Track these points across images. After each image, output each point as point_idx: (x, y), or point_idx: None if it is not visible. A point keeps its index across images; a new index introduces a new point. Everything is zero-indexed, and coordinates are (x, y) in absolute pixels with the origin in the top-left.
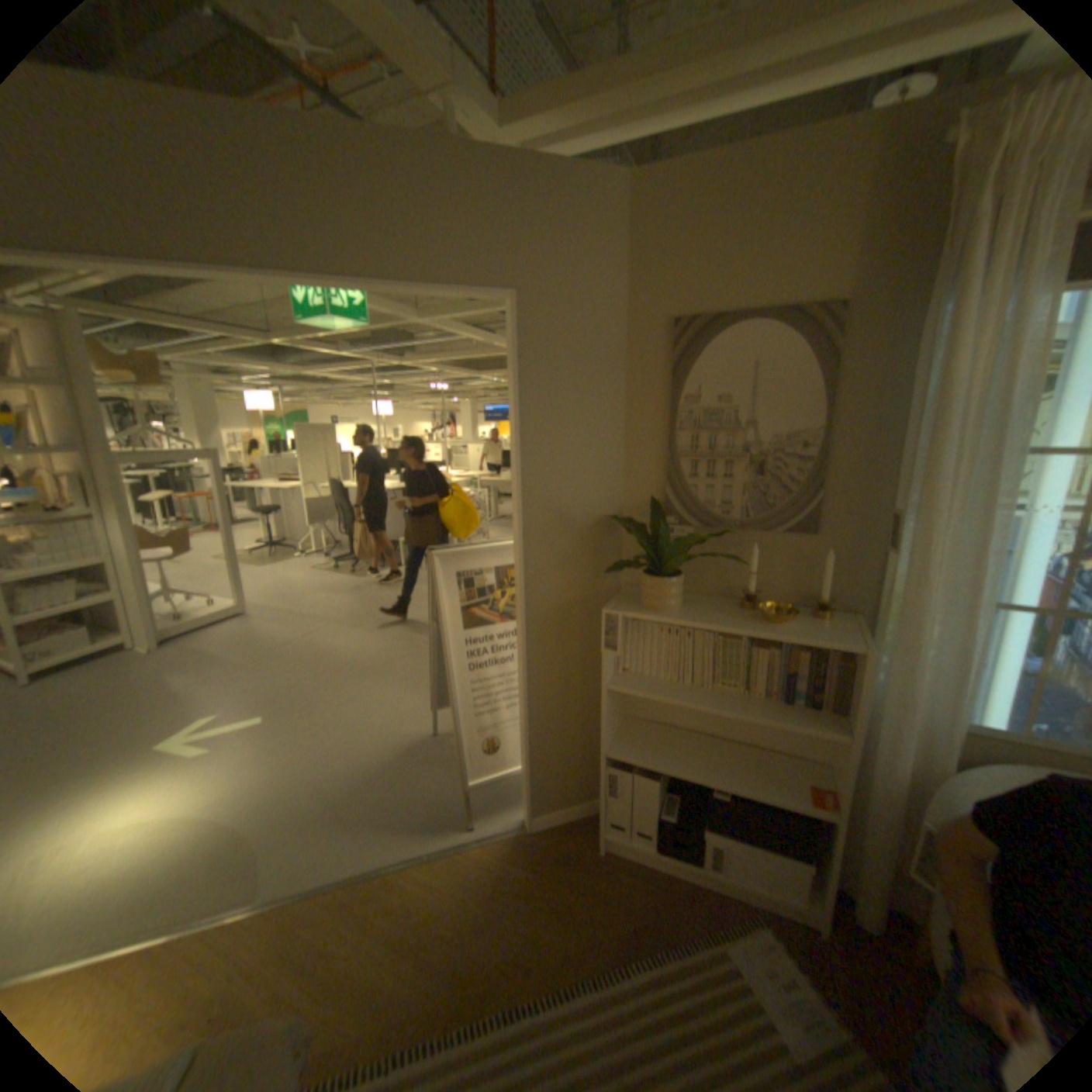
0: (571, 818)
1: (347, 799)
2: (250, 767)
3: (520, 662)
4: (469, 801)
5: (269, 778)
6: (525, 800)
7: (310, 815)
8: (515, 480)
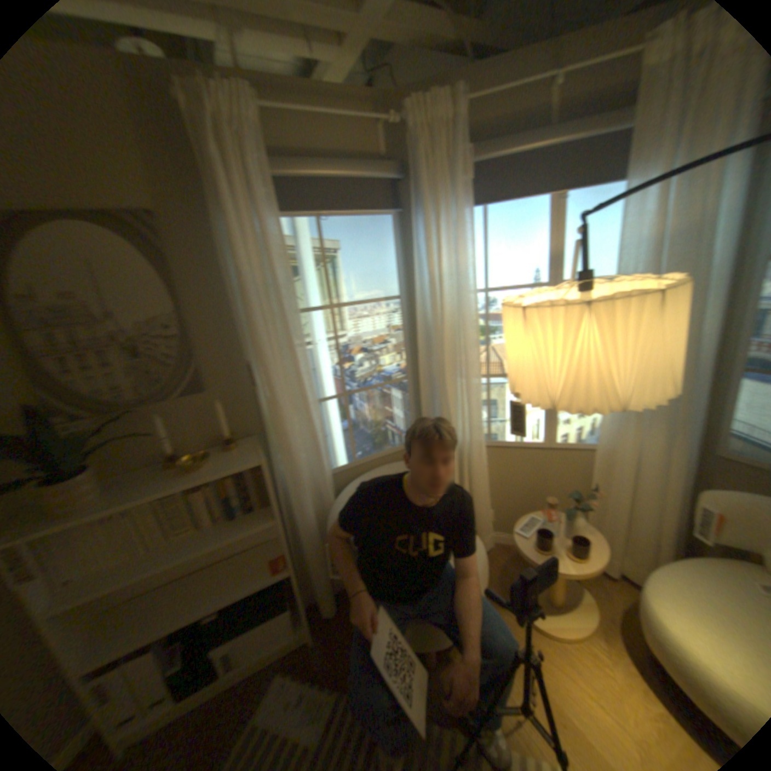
0: None
1: None
2: None
3: None
4: None
5: None
6: None
7: None
8: None
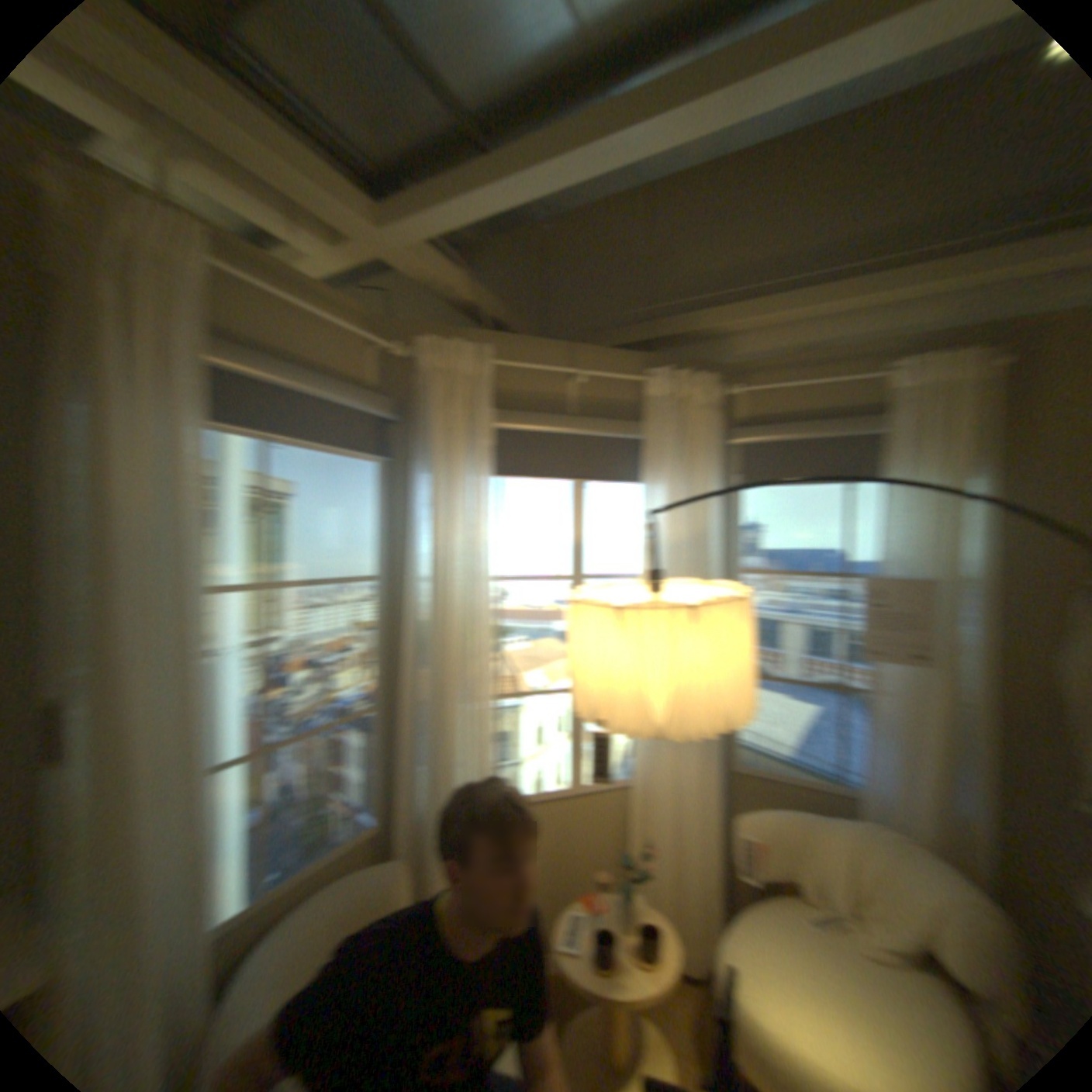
0: None
1: None
2: None
3: None
4: None
5: None
6: None
7: None
8: None
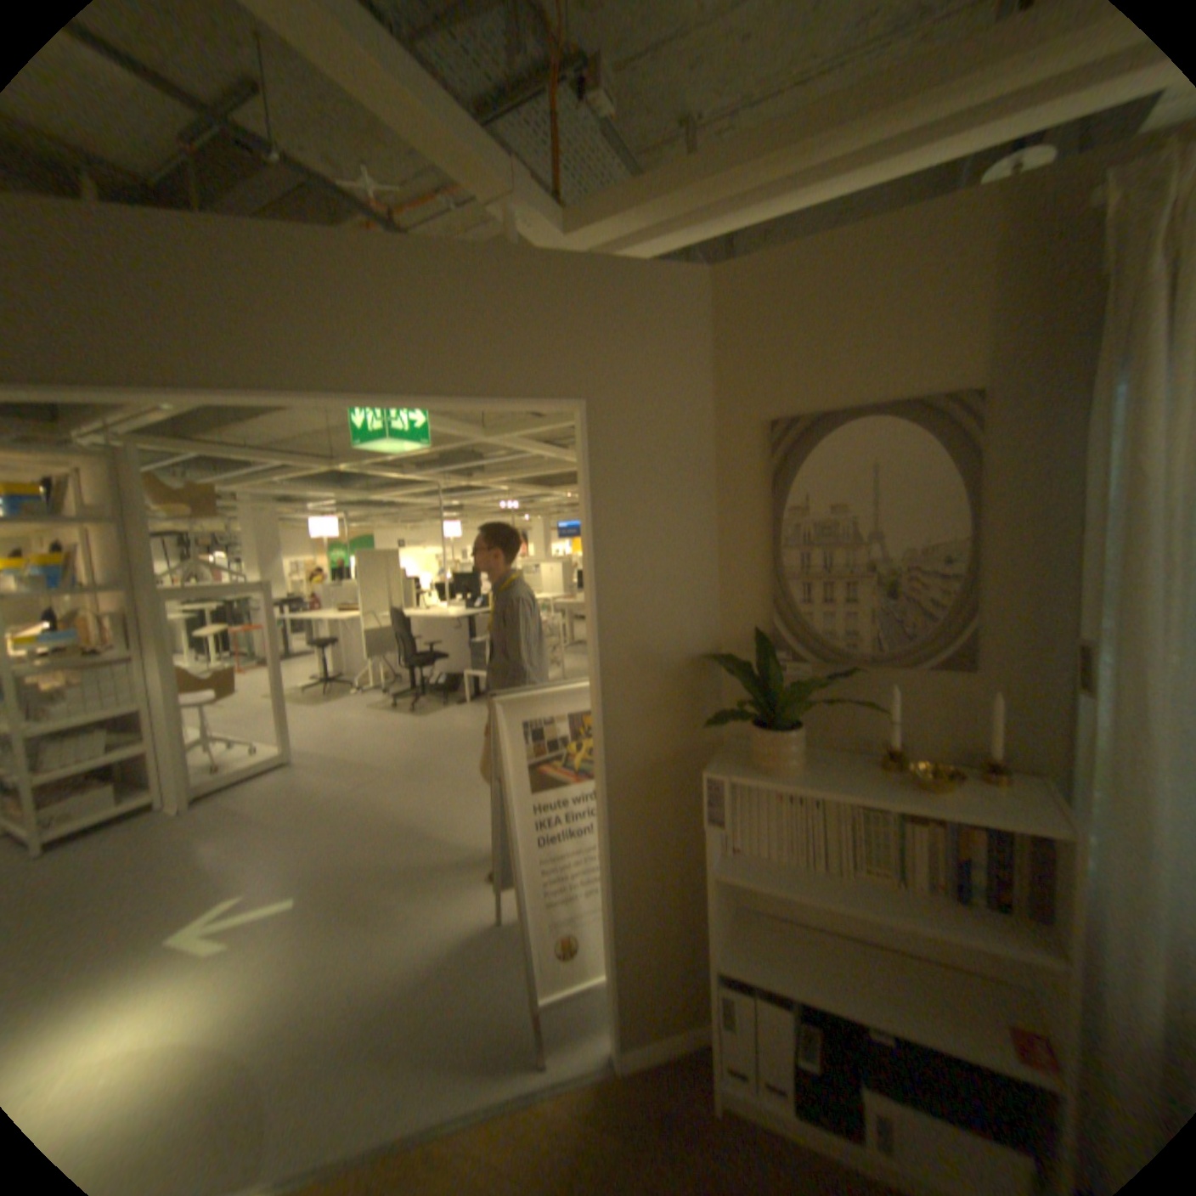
0: (674, 1052)
1: (387, 1017)
2: (274, 967)
3: (602, 838)
4: (540, 1025)
5: (294, 983)
6: (612, 1026)
7: (340, 1041)
8: (589, 612)
